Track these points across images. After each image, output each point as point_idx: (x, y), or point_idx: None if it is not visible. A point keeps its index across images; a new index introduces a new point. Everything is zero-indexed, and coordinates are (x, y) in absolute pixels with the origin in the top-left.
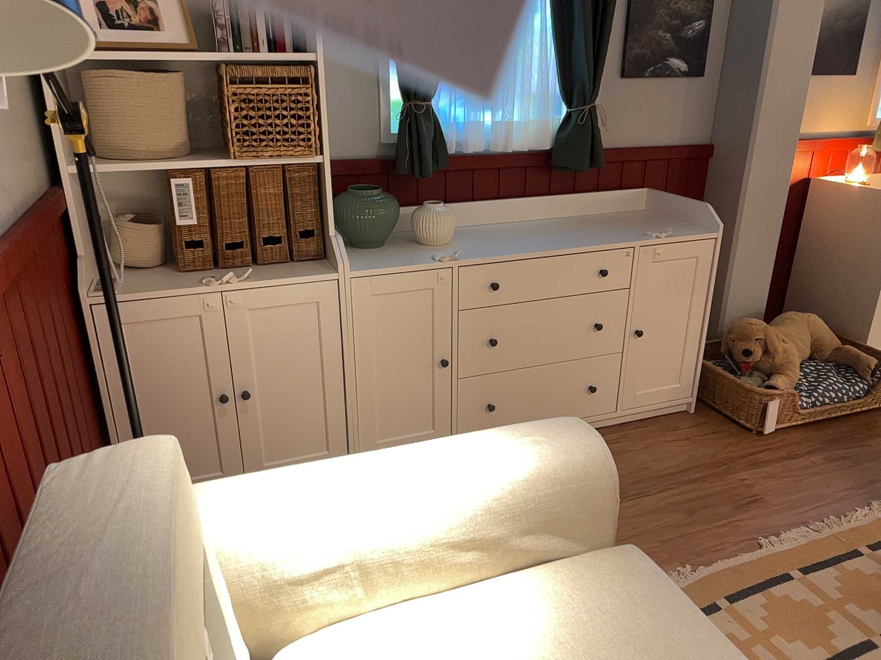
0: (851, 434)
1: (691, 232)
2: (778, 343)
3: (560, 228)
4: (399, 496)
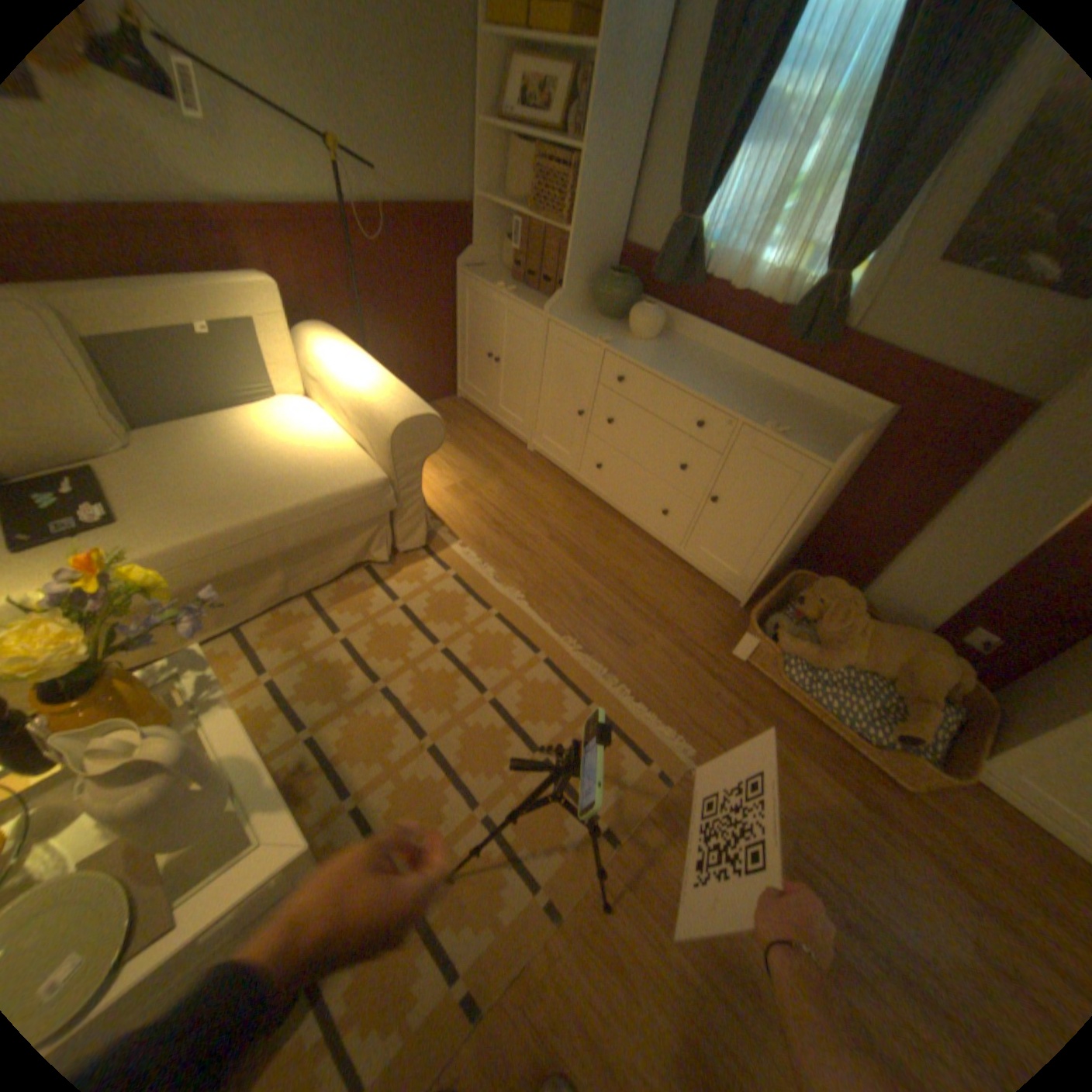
0: (806, 742)
1: (815, 450)
2: (853, 630)
3: (743, 384)
4: (342, 375)
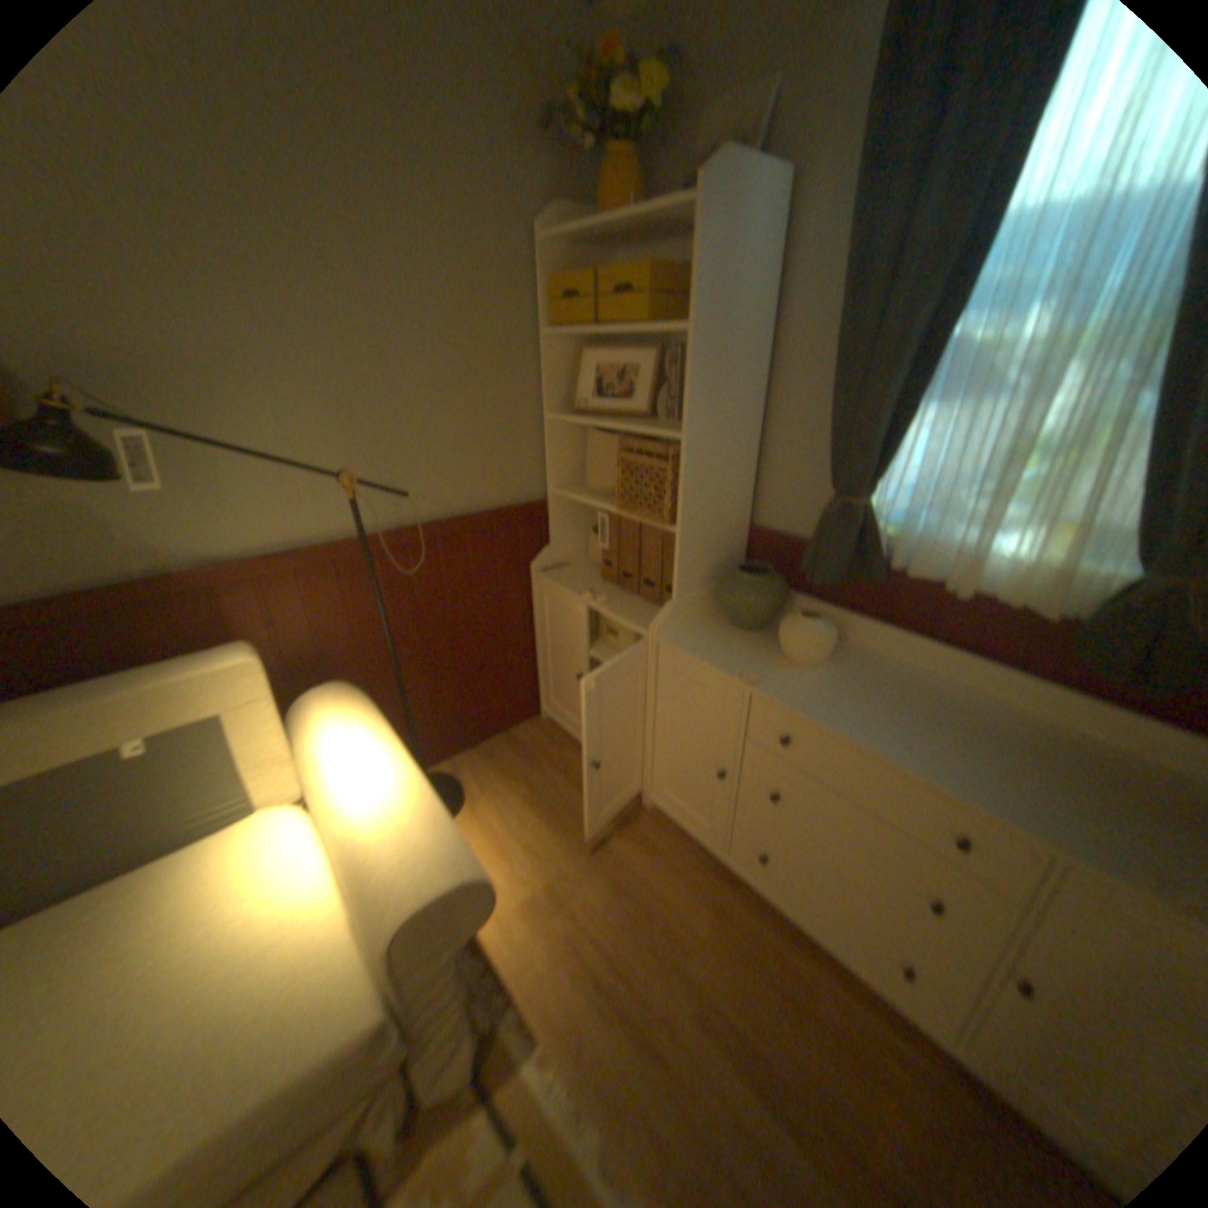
0: None
1: None
2: None
3: (1016, 744)
4: (335, 795)
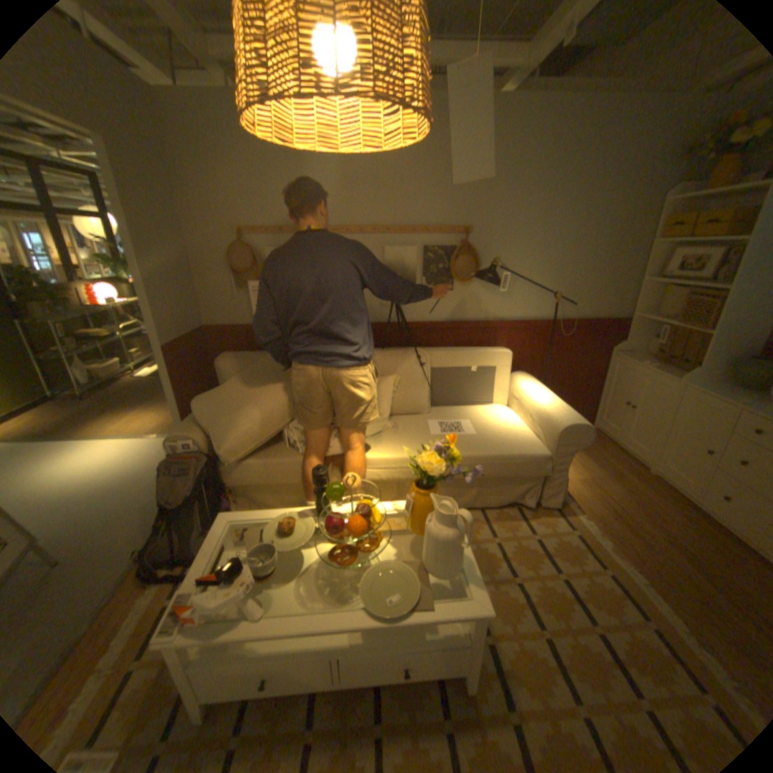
0: None
1: None
2: None
3: None
4: (534, 397)
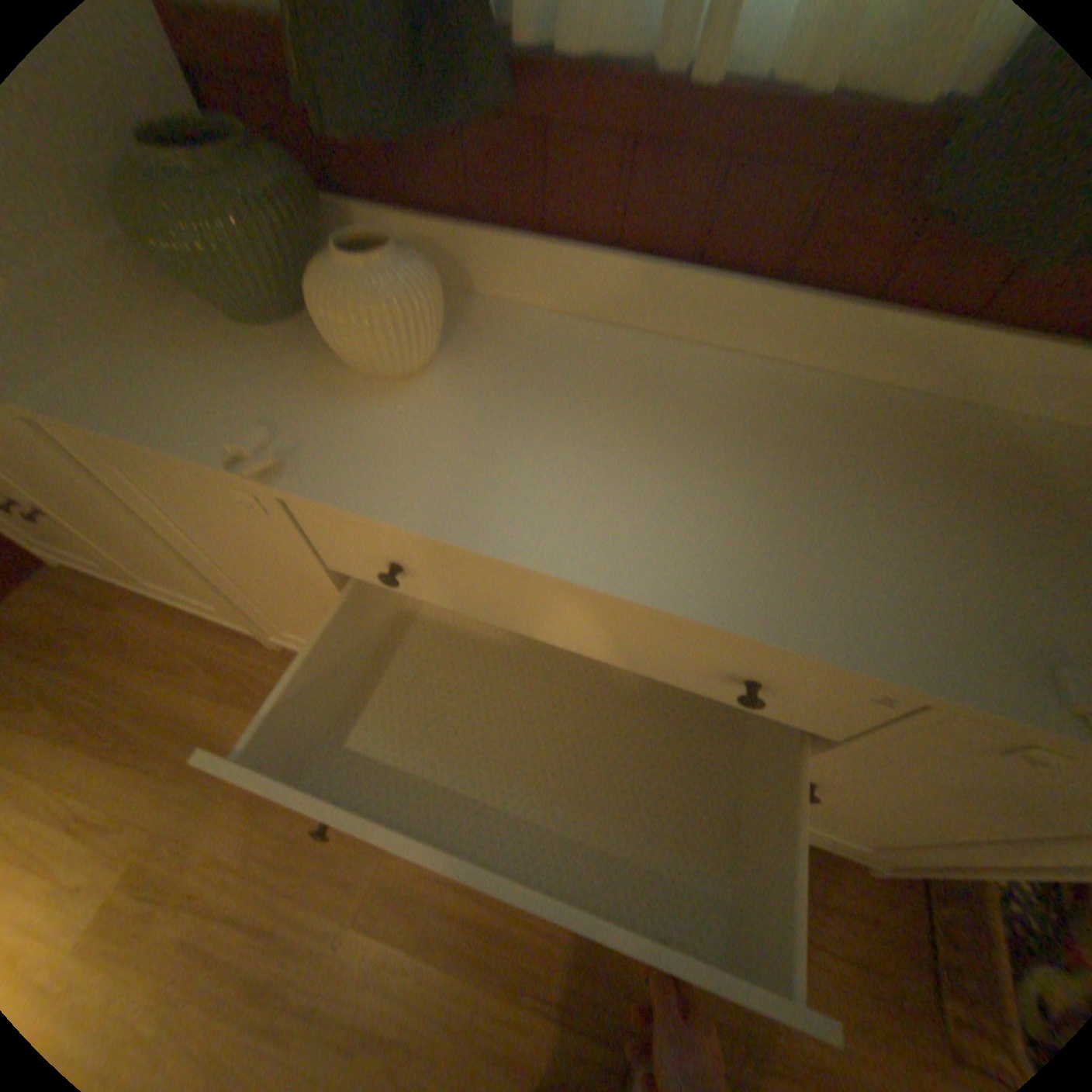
0: None
1: None
2: None
3: (796, 437)
4: None
